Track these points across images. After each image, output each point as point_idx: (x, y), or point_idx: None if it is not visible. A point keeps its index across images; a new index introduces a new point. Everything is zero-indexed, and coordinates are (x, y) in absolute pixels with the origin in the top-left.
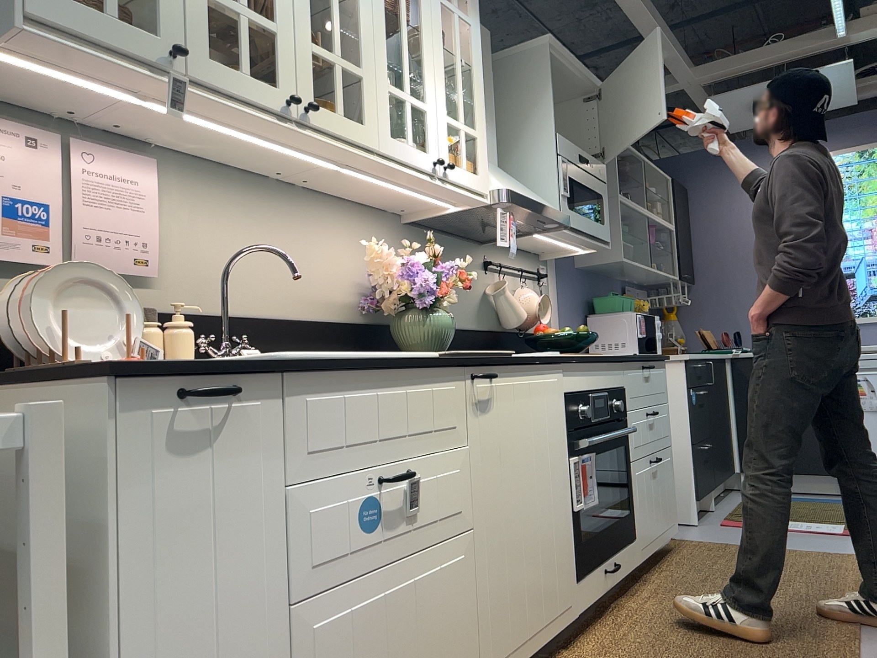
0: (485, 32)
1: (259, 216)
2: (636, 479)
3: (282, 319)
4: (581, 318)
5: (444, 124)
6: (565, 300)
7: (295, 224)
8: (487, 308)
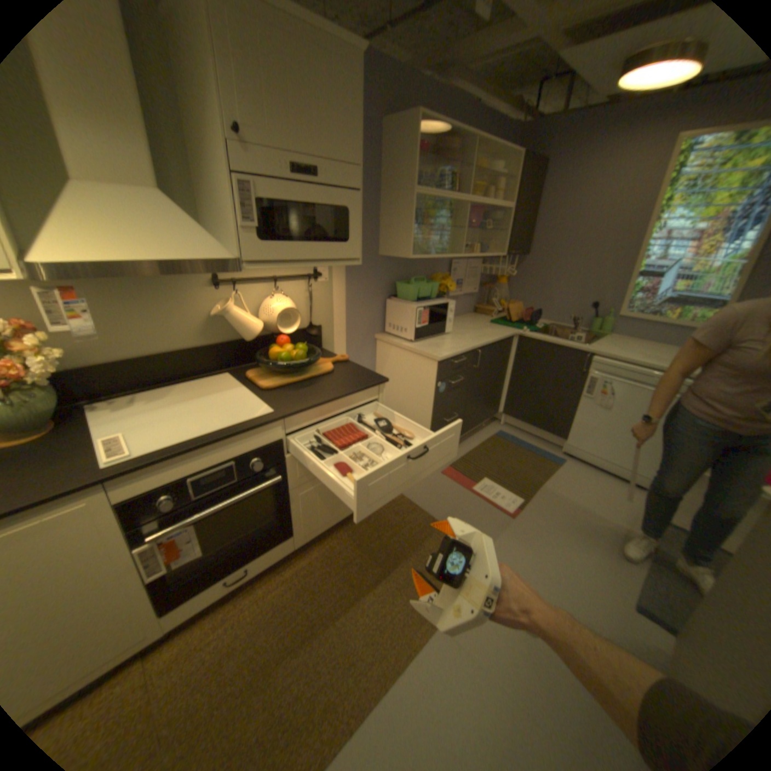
0: None
1: None
2: (297, 499)
3: None
4: (377, 301)
5: None
6: (354, 289)
7: None
8: (218, 323)
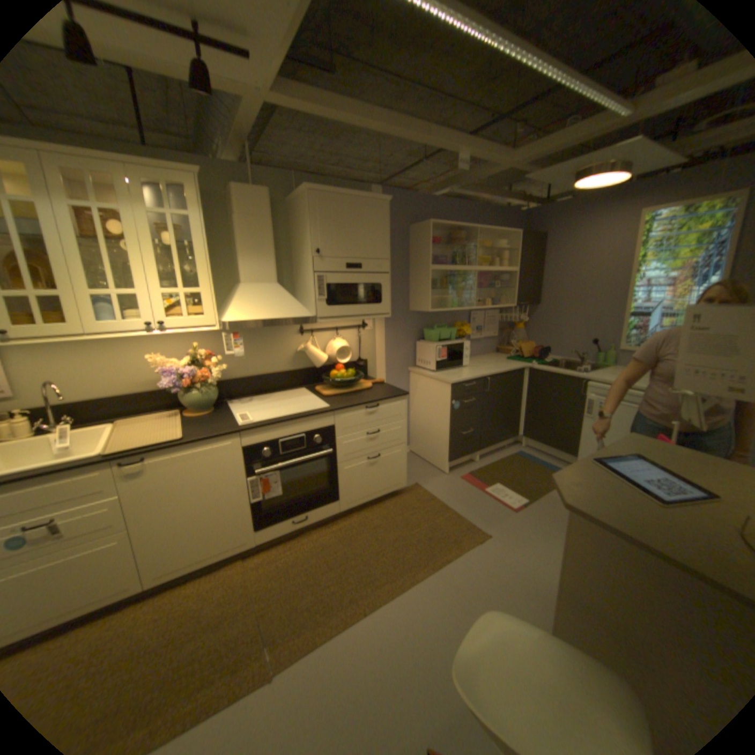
0: (259, 189)
1: (85, 350)
2: (342, 471)
3: (112, 397)
4: (409, 343)
5: (158, 296)
6: (391, 335)
7: (115, 347)
8: (301, 356)
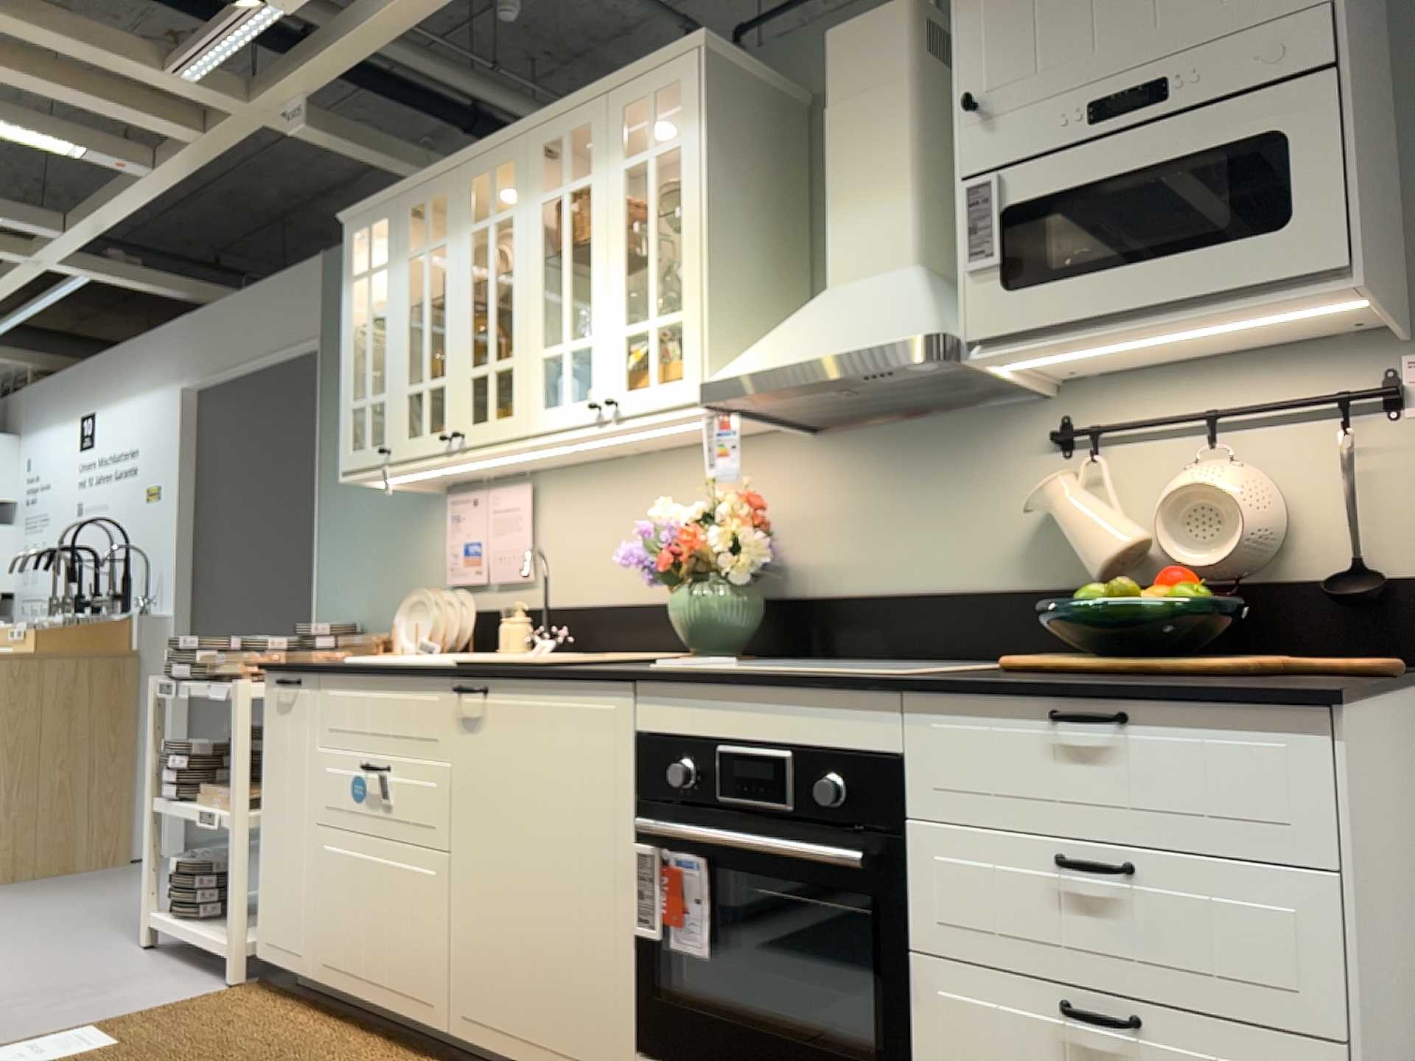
0: (882, 14)
1: (612, 499)
2: (933, 1005)
3: (628, 605)
4: None
5: (617, 342)
6: None
7: (648, 494)
8: (1058, 538)
